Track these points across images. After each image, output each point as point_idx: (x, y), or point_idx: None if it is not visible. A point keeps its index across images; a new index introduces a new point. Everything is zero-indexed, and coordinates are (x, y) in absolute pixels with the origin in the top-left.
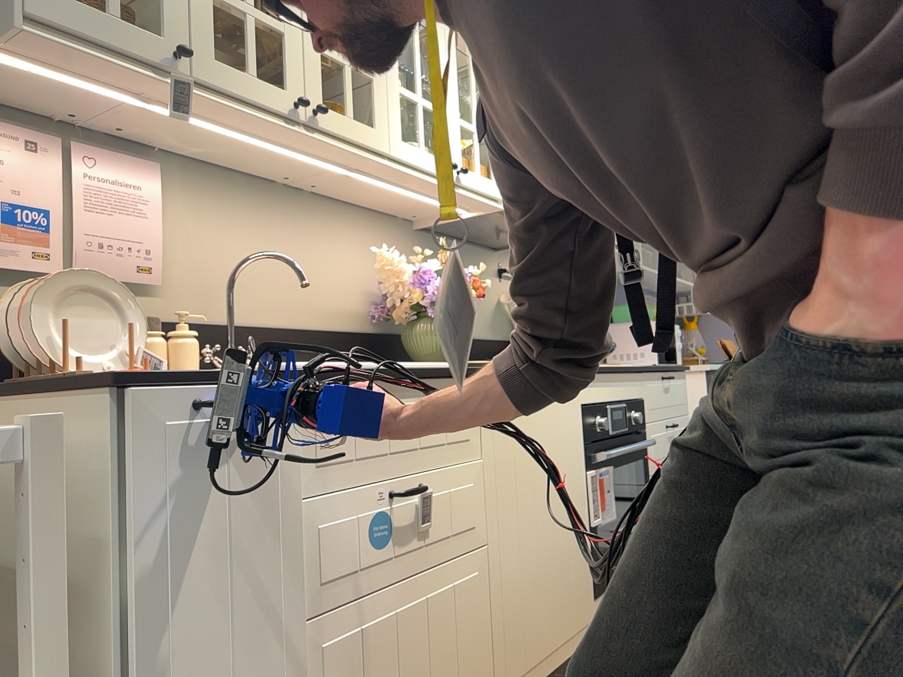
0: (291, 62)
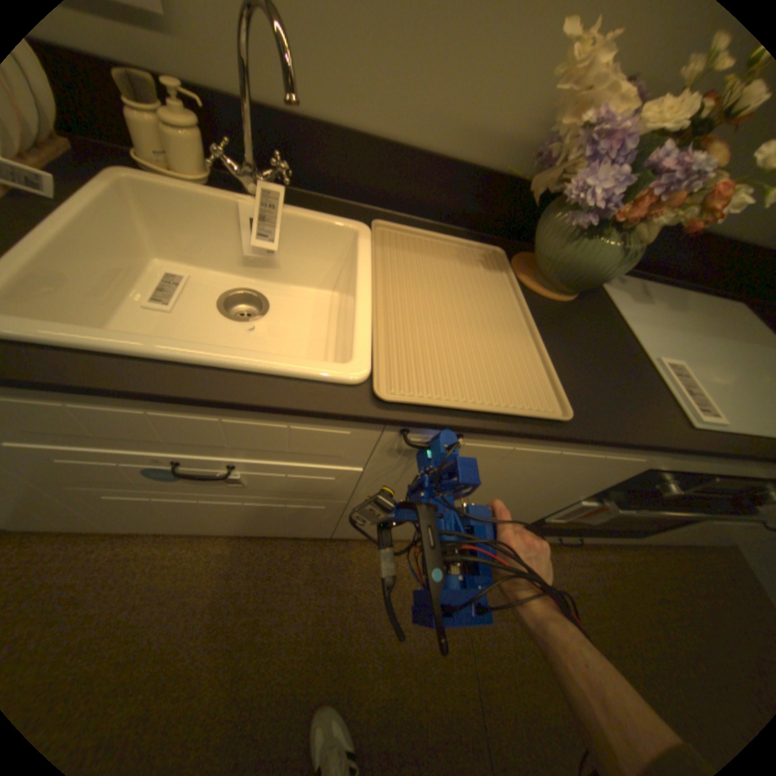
0: None
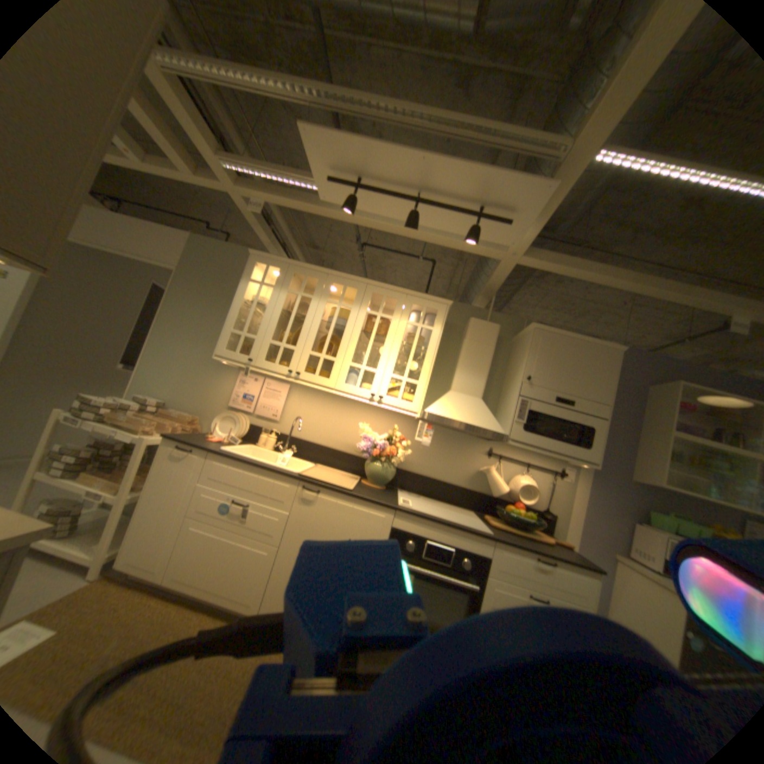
0: (293, 359)
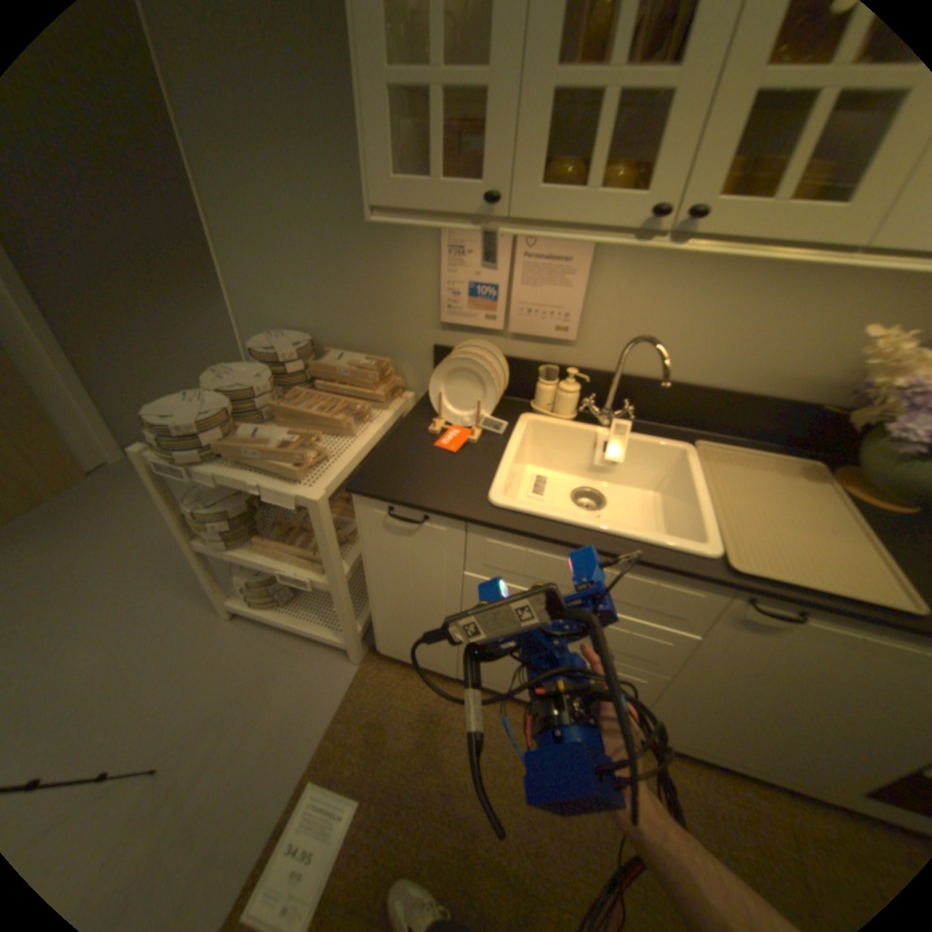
0: (675, 138)
